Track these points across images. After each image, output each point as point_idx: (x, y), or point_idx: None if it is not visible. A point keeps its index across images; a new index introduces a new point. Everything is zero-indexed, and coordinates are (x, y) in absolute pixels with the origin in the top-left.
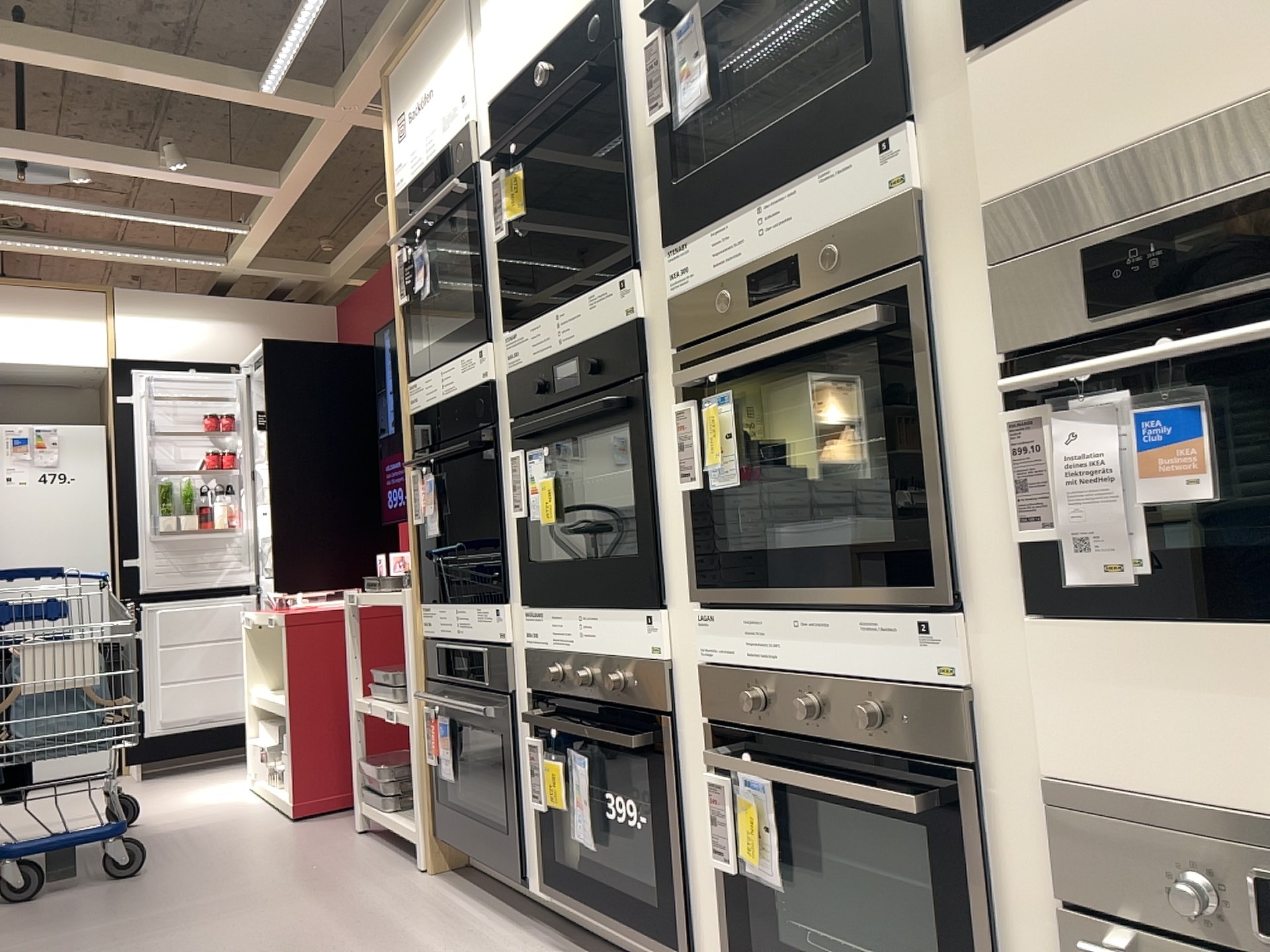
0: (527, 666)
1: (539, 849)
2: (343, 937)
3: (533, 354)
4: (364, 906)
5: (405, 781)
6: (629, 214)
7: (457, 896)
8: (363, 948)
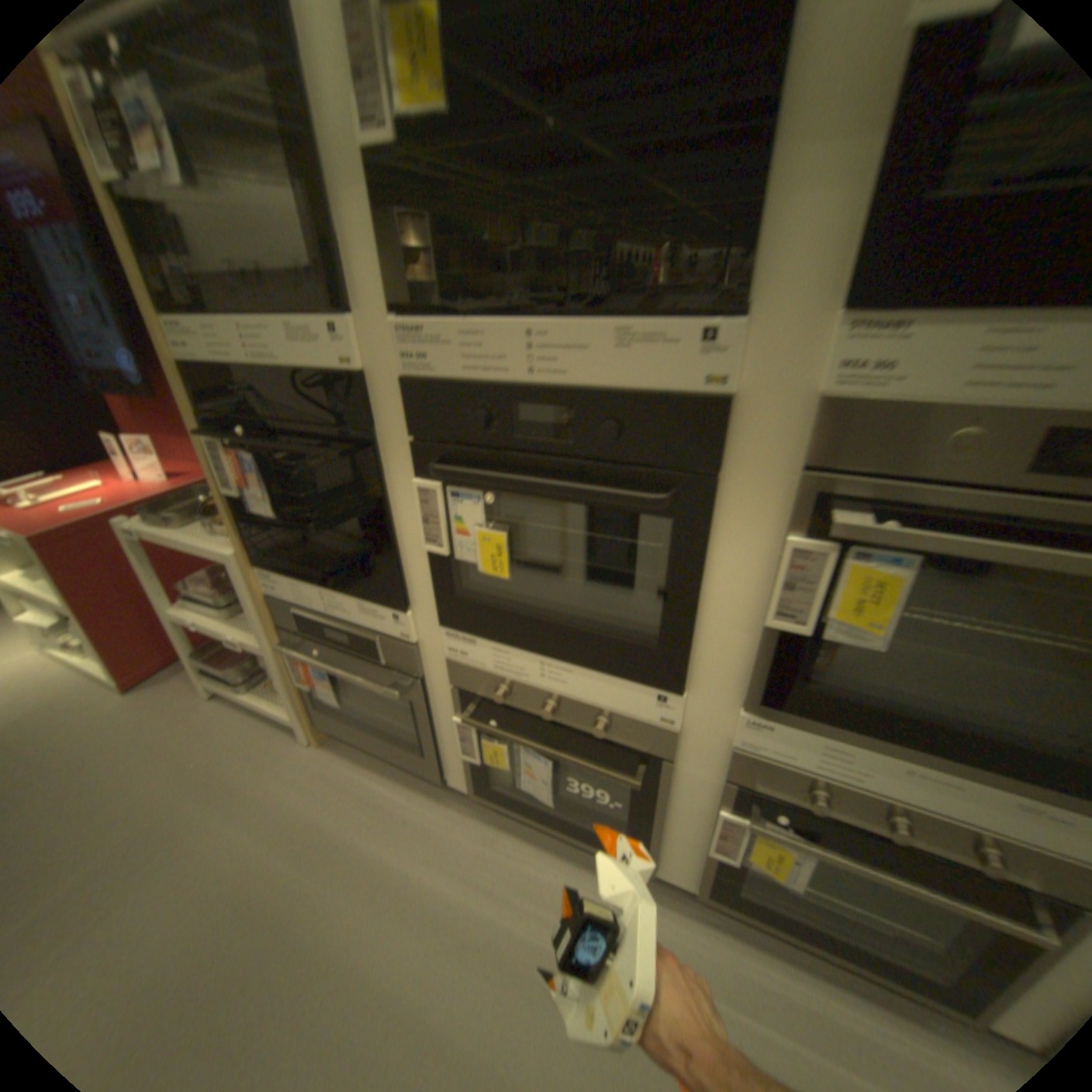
0: (451, 669)
1: (462, 769)
2: (293, 870)
3: (469, 369)
4: (284, 814)
5: (250, 666)
6: (755, 202)
7: (361, 773)
8: (323, 881)
